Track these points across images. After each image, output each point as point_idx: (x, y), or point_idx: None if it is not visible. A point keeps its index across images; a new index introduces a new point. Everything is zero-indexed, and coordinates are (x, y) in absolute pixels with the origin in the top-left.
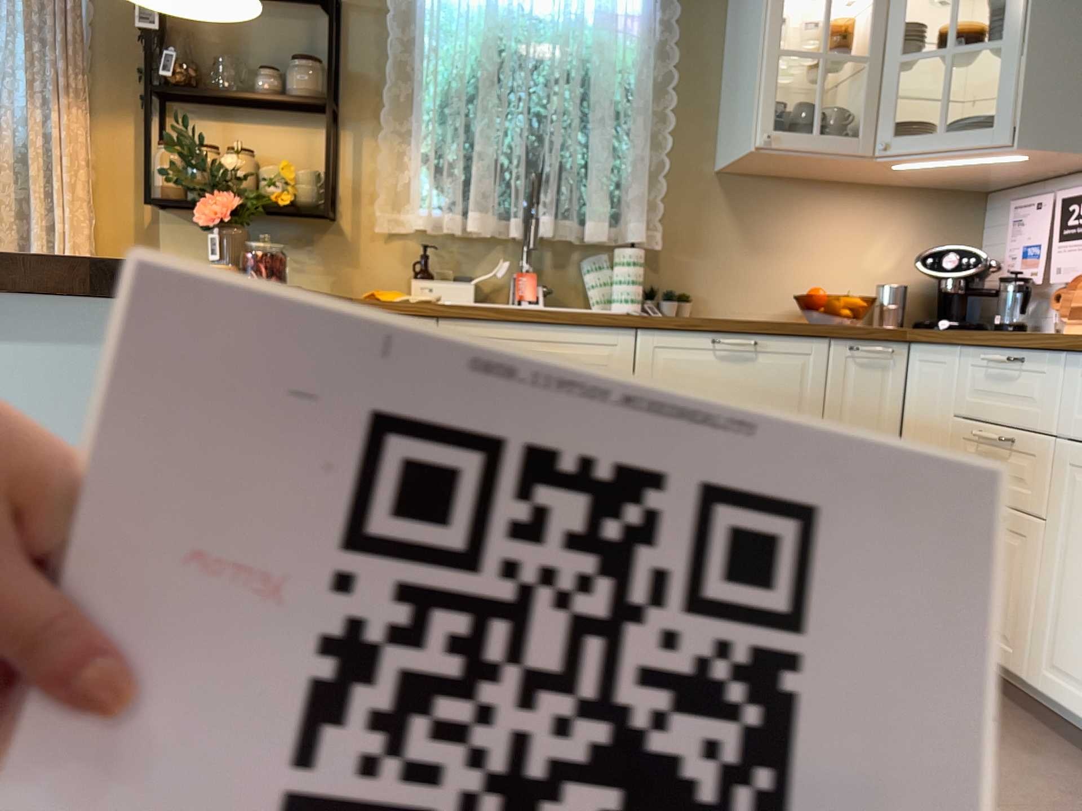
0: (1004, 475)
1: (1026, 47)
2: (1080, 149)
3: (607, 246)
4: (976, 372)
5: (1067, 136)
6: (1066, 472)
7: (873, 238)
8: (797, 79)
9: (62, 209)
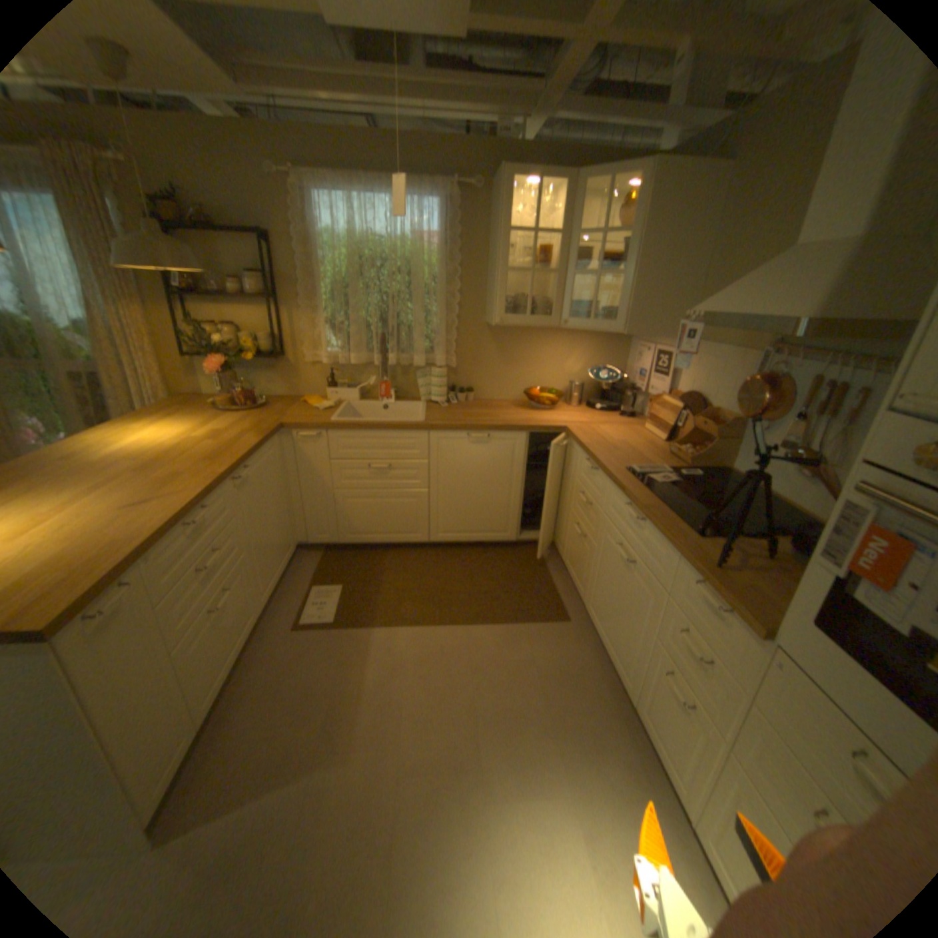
0: (587, 517)
1: (636, 276)
2: (659, 335)
3: (428, 365)
4: (584, 463)
5: (653, 328)
6: (603, 529)
7: (569, 355)
8: (529, 269)
9: (135, 362)
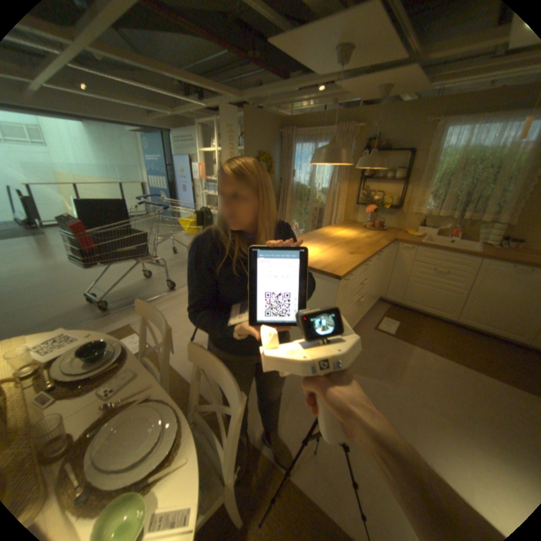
0: None
1: None
2: None
3: (492, 221)
4: None
5: None
6: None
7: None
8: None
9: (338, 205)
